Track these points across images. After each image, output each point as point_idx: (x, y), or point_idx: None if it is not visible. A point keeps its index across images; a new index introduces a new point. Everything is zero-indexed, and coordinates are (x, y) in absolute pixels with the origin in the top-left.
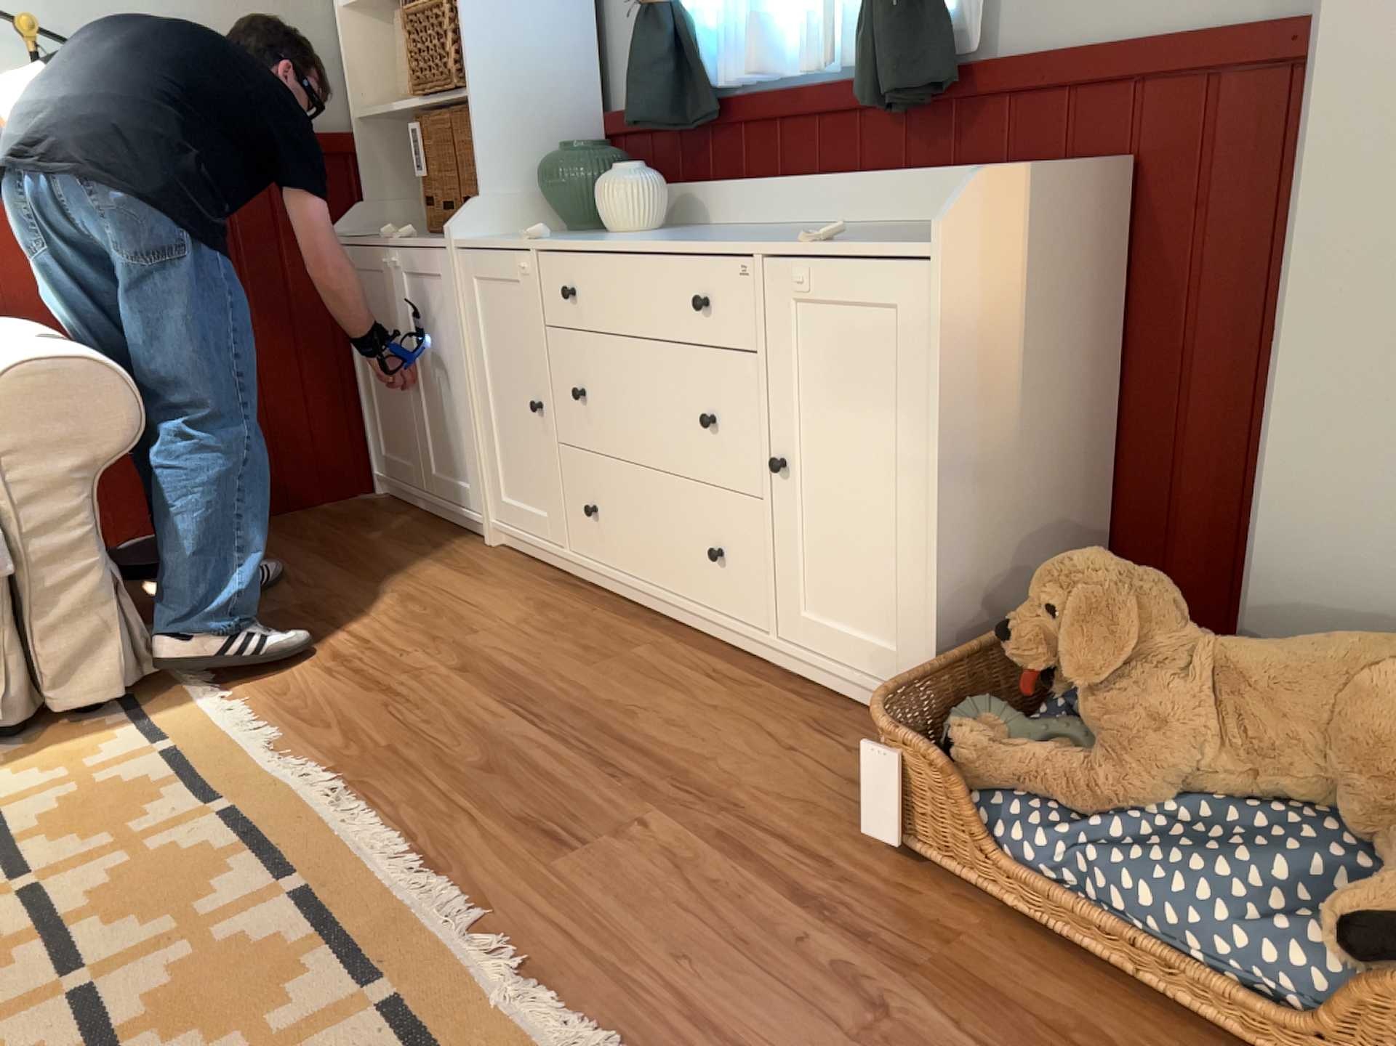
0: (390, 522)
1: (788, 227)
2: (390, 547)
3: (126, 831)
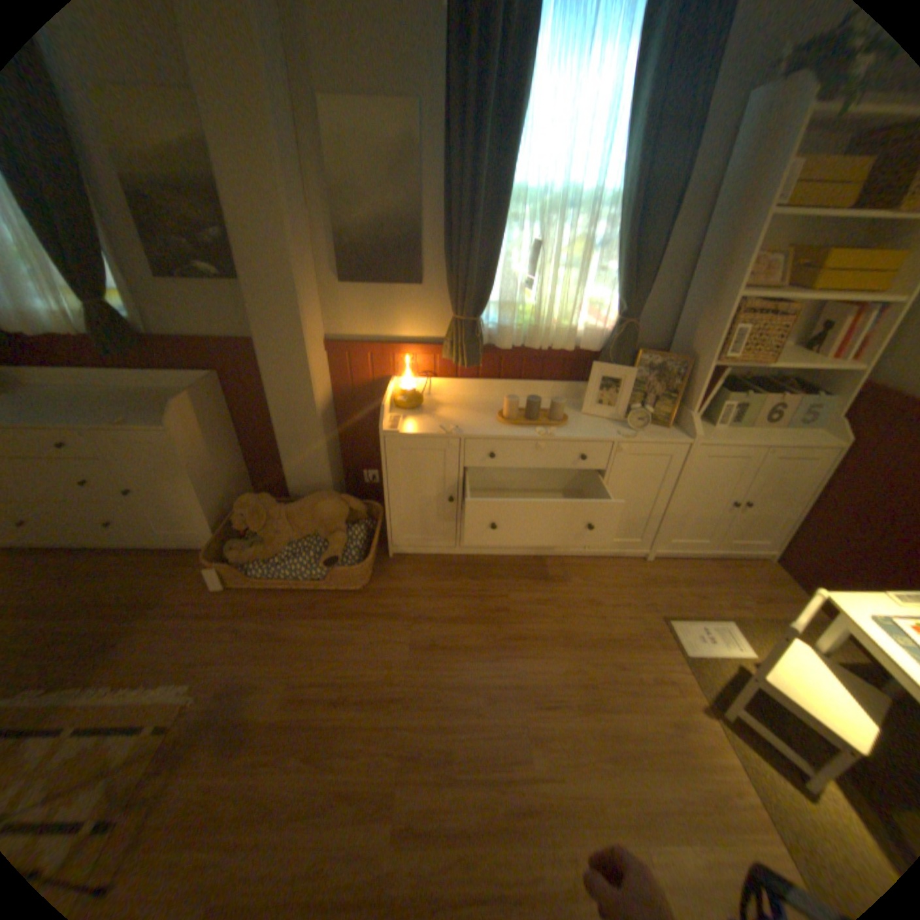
0: None
1: (78, 391)
2: None
3: None
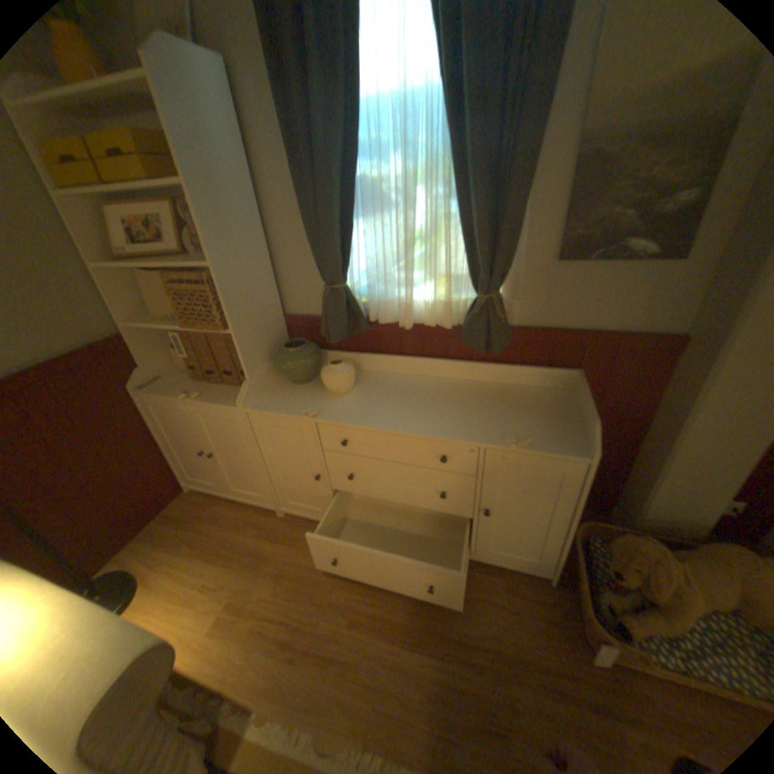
0: (212, 514)
1: (421, 382)
2: (230, 536)
3: None
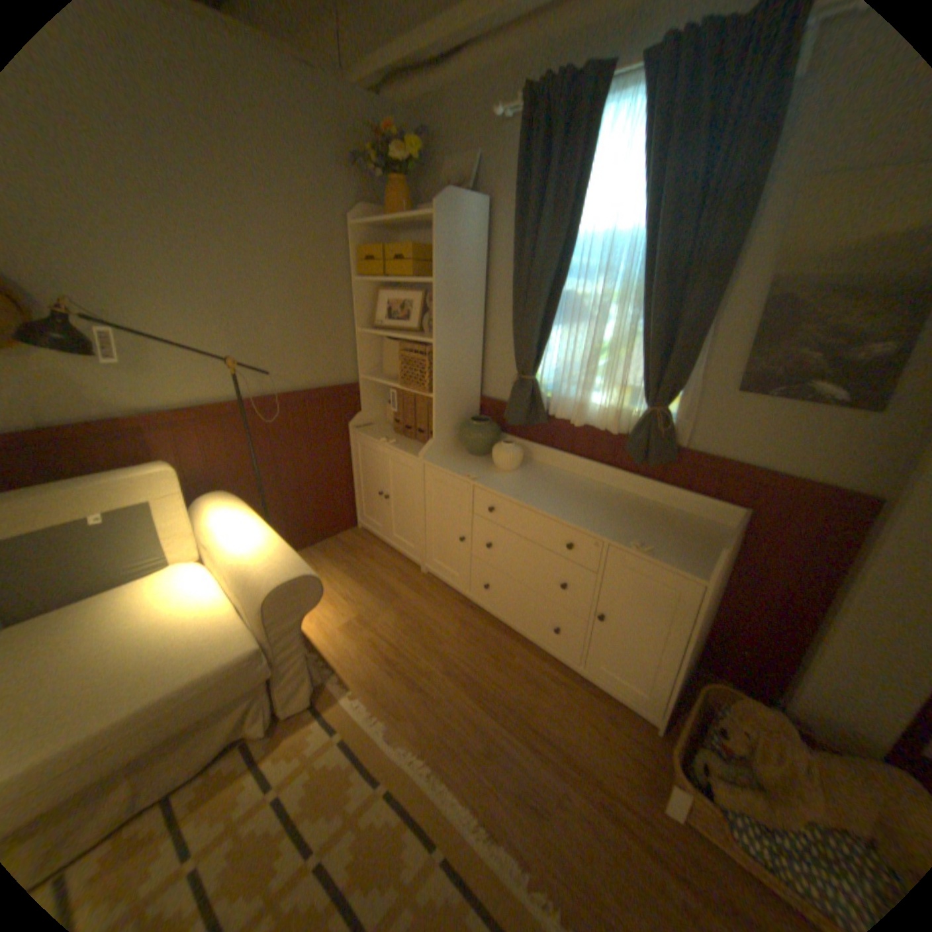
0: (372, 551)
1: (581, 483)
2: (379, 572)
3: (345, 815)
